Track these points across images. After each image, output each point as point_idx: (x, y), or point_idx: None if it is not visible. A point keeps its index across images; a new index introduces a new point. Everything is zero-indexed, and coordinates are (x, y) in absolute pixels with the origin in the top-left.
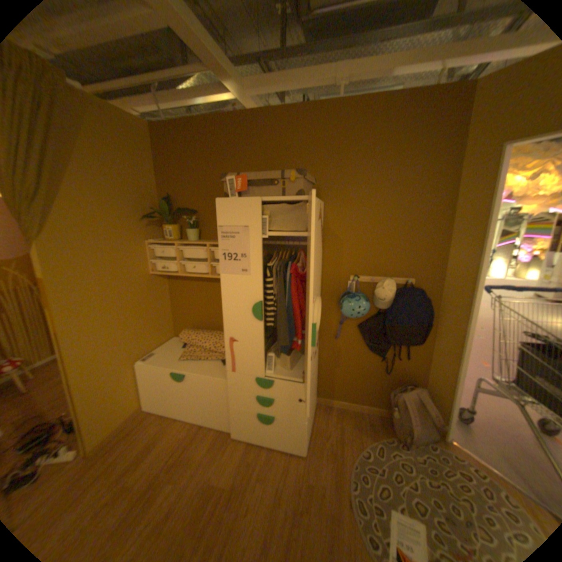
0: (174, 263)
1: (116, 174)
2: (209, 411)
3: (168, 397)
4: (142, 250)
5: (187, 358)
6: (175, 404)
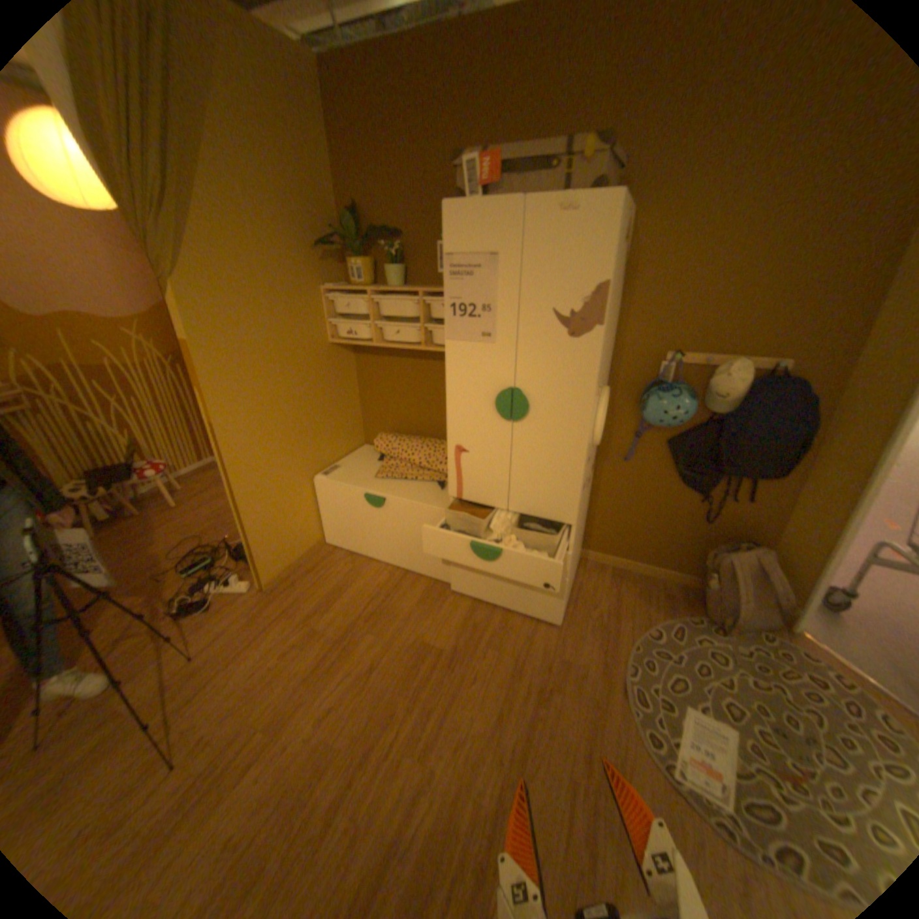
0: (365, 325)
1: (271, 163)
2: (420, 551)
3: (362, 527)
4: (317, 303)
5: (387, 475)
6: (373, 537)
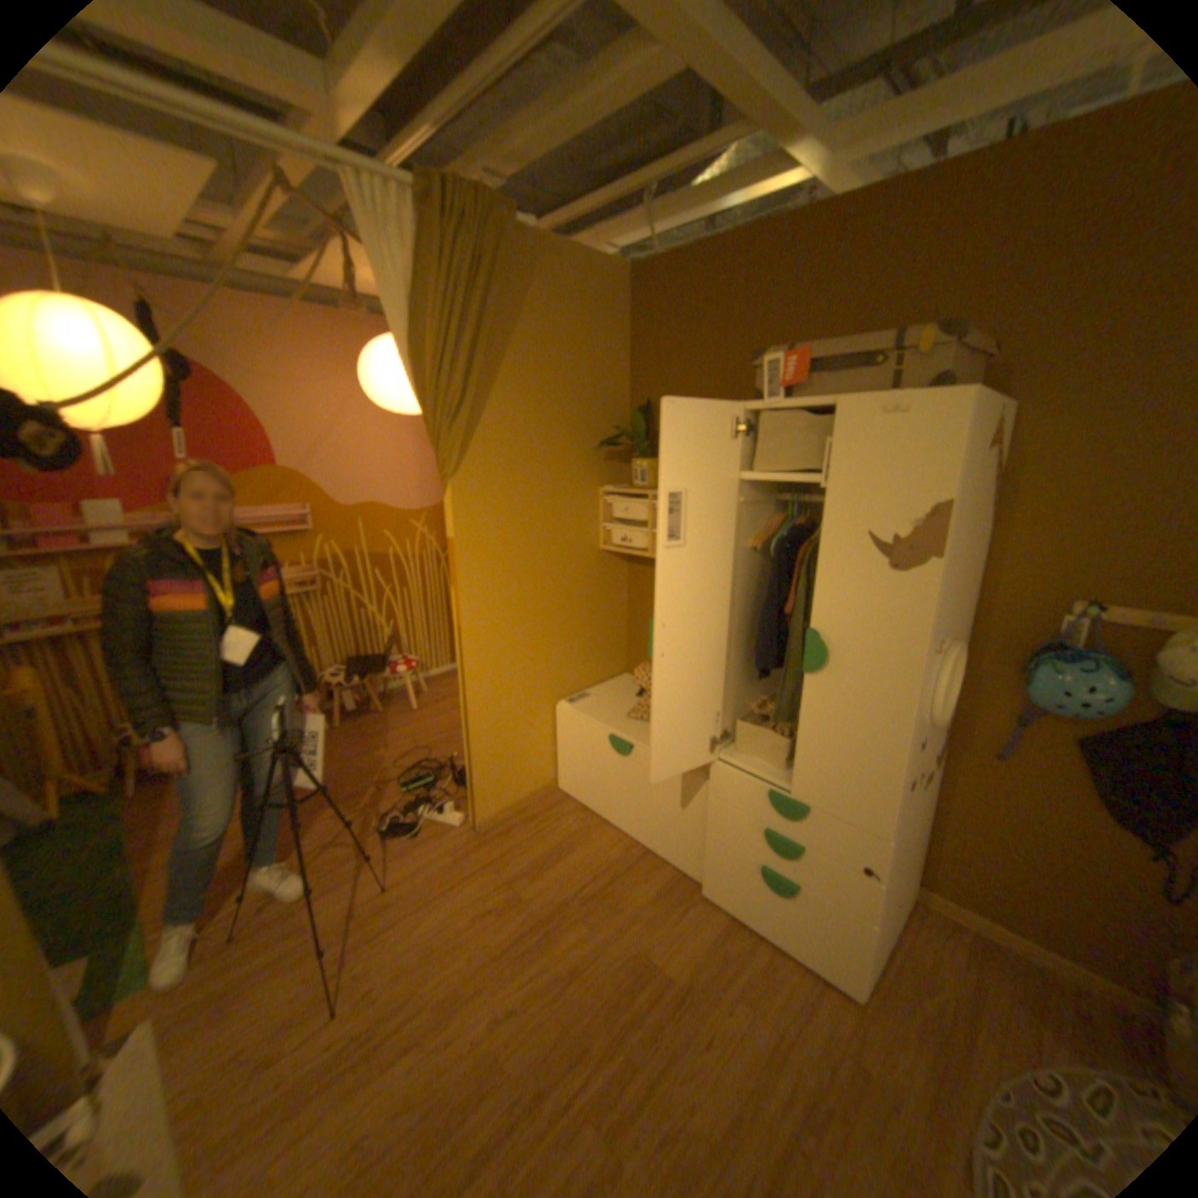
0: (642, 533)
1: (568, 367)
2: (668, 827)
3: (601, 777)
4: (593, 505)
5: (643, 716)
6: (612, 793)
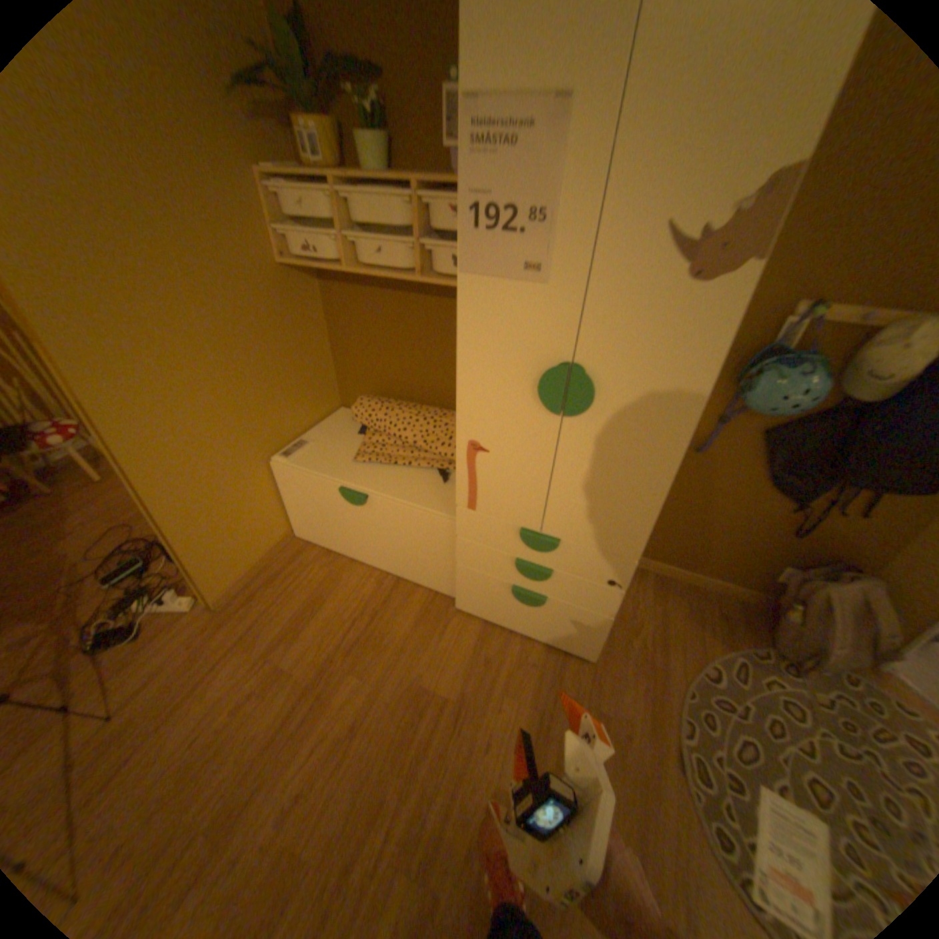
0: (330, 237)
1: None
2: (416, 559)
3: (339, 524)
4: (251, 196)
5: (371, 458)
6: (354, 537)
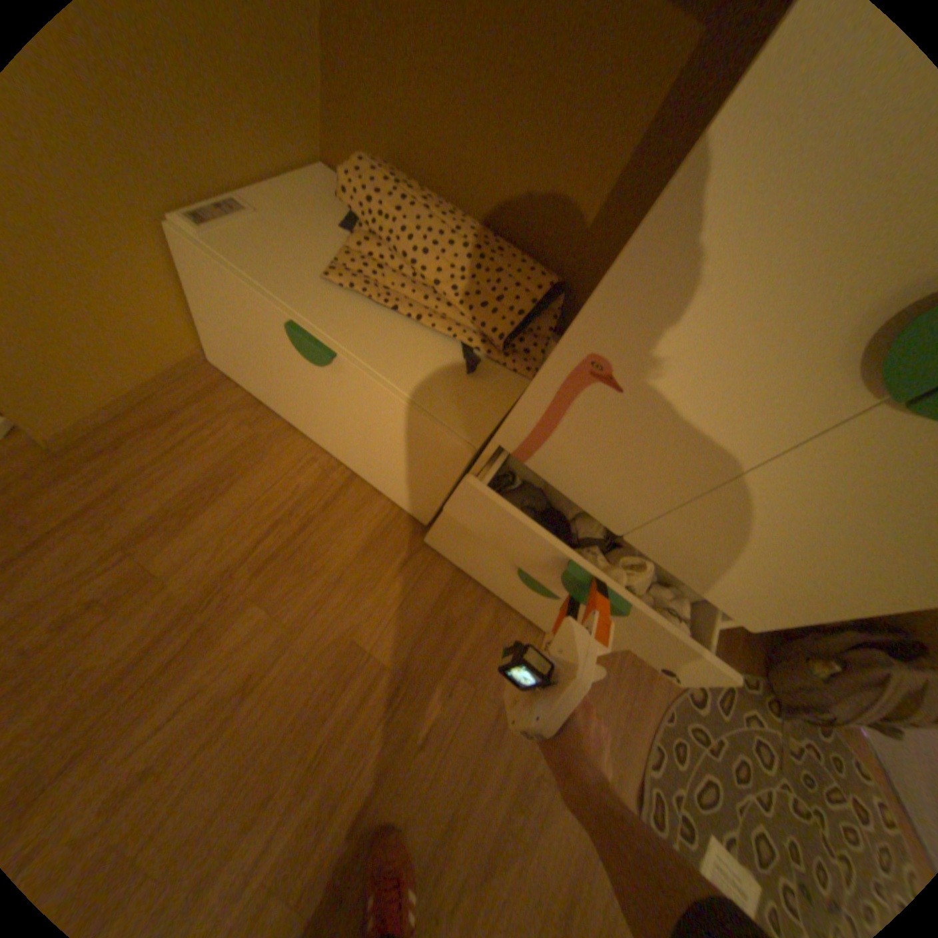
0: None
1: None
2: (388, 466)
3: (279, 374)
4: None
5: (356, 283)
6: (300, 400)
